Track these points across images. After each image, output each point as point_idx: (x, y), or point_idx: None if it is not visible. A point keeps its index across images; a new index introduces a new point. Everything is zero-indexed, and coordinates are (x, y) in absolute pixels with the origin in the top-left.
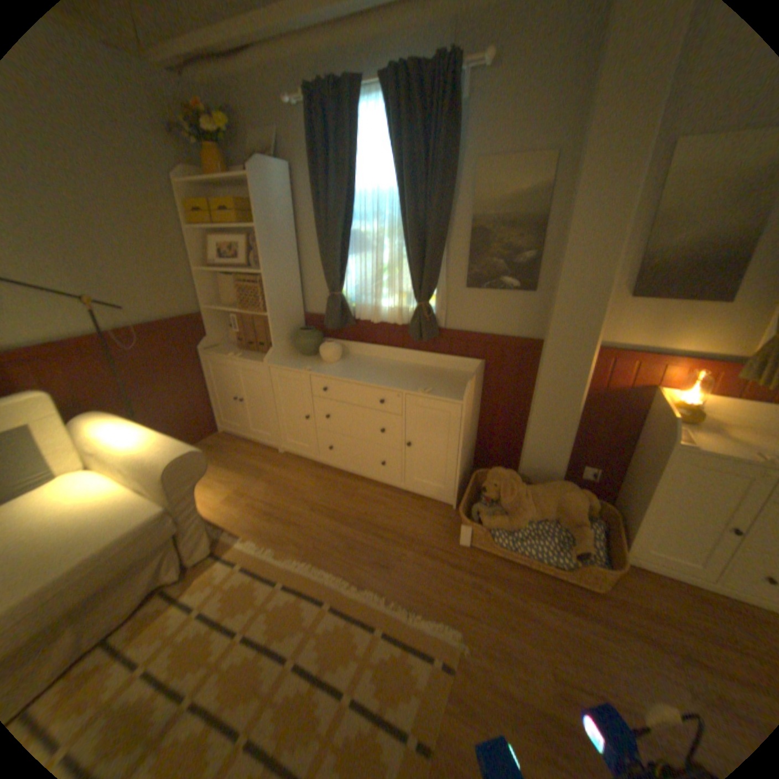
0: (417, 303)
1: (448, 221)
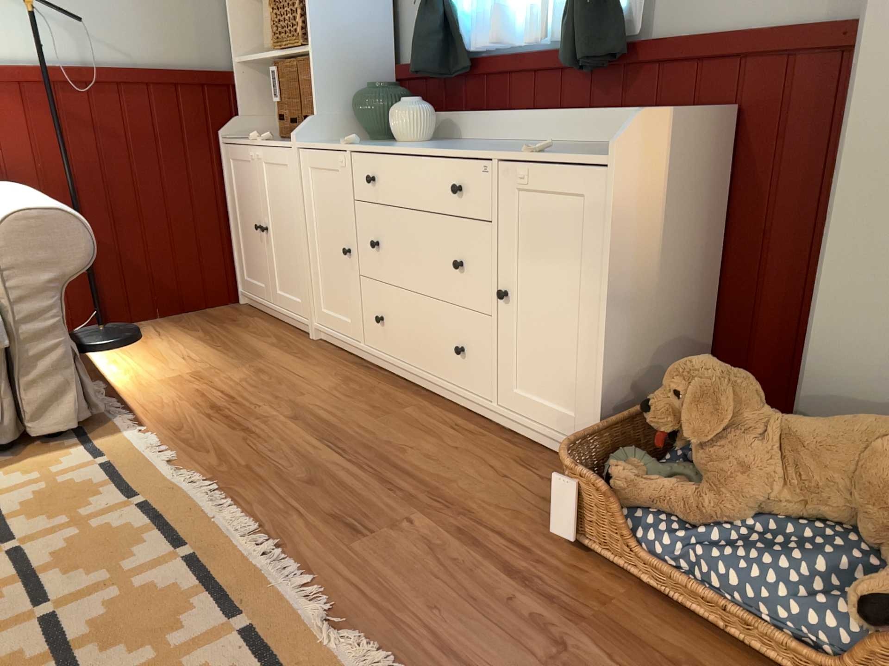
0: None
1: None
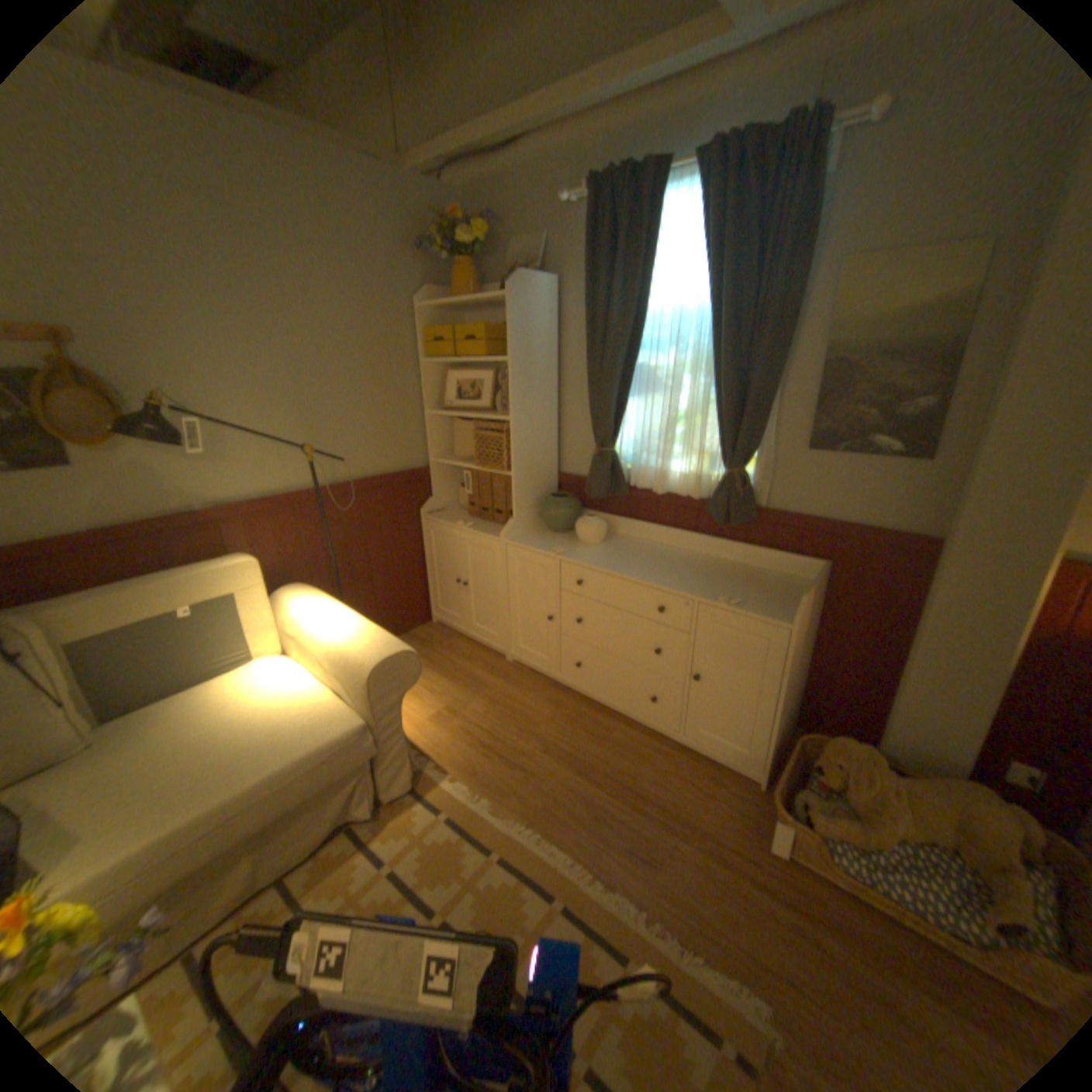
0: (726, 469)
1: (787, 350)
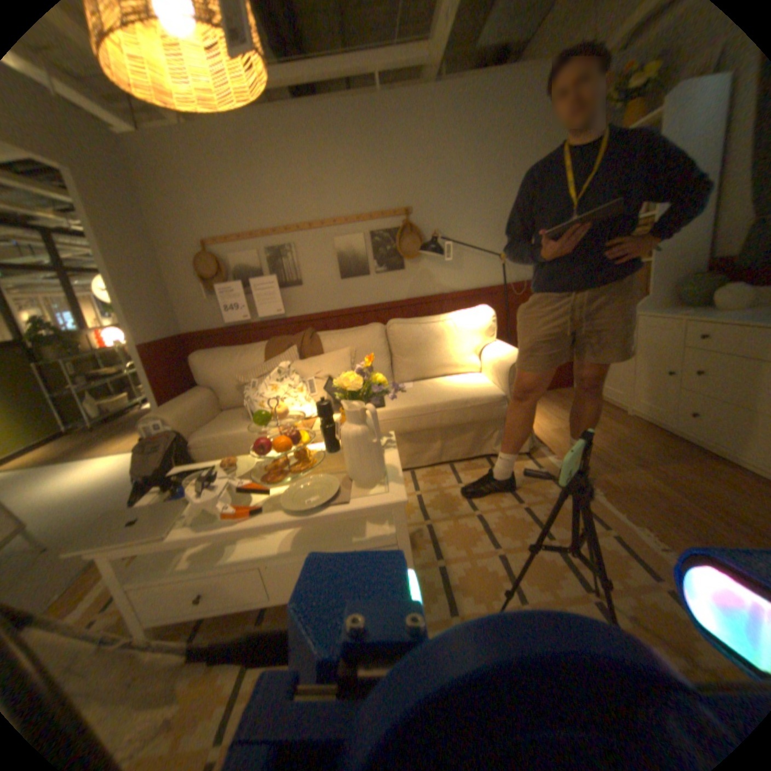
0: None
1: None
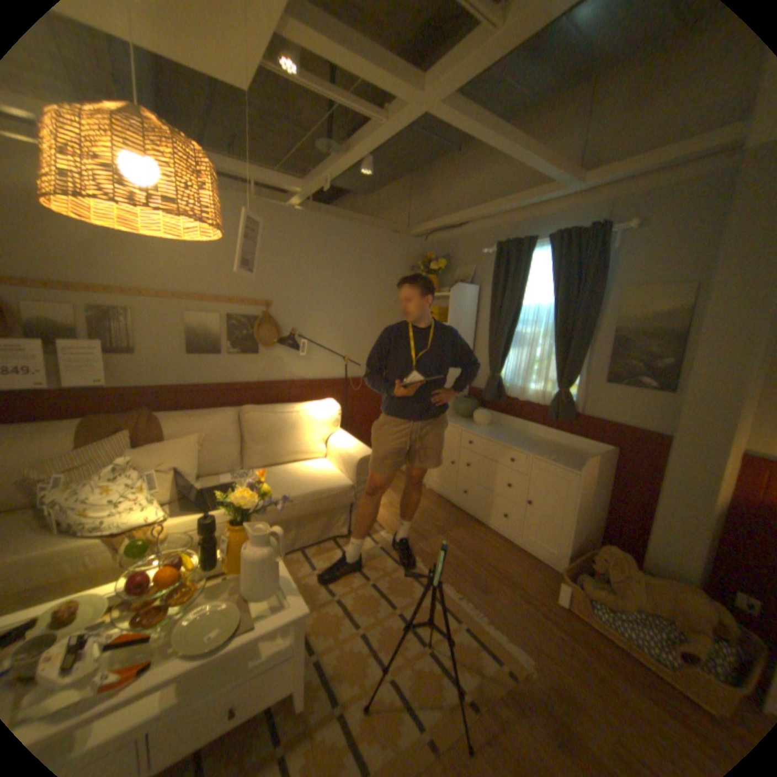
0: (558, 389)
1: (591, 329)
